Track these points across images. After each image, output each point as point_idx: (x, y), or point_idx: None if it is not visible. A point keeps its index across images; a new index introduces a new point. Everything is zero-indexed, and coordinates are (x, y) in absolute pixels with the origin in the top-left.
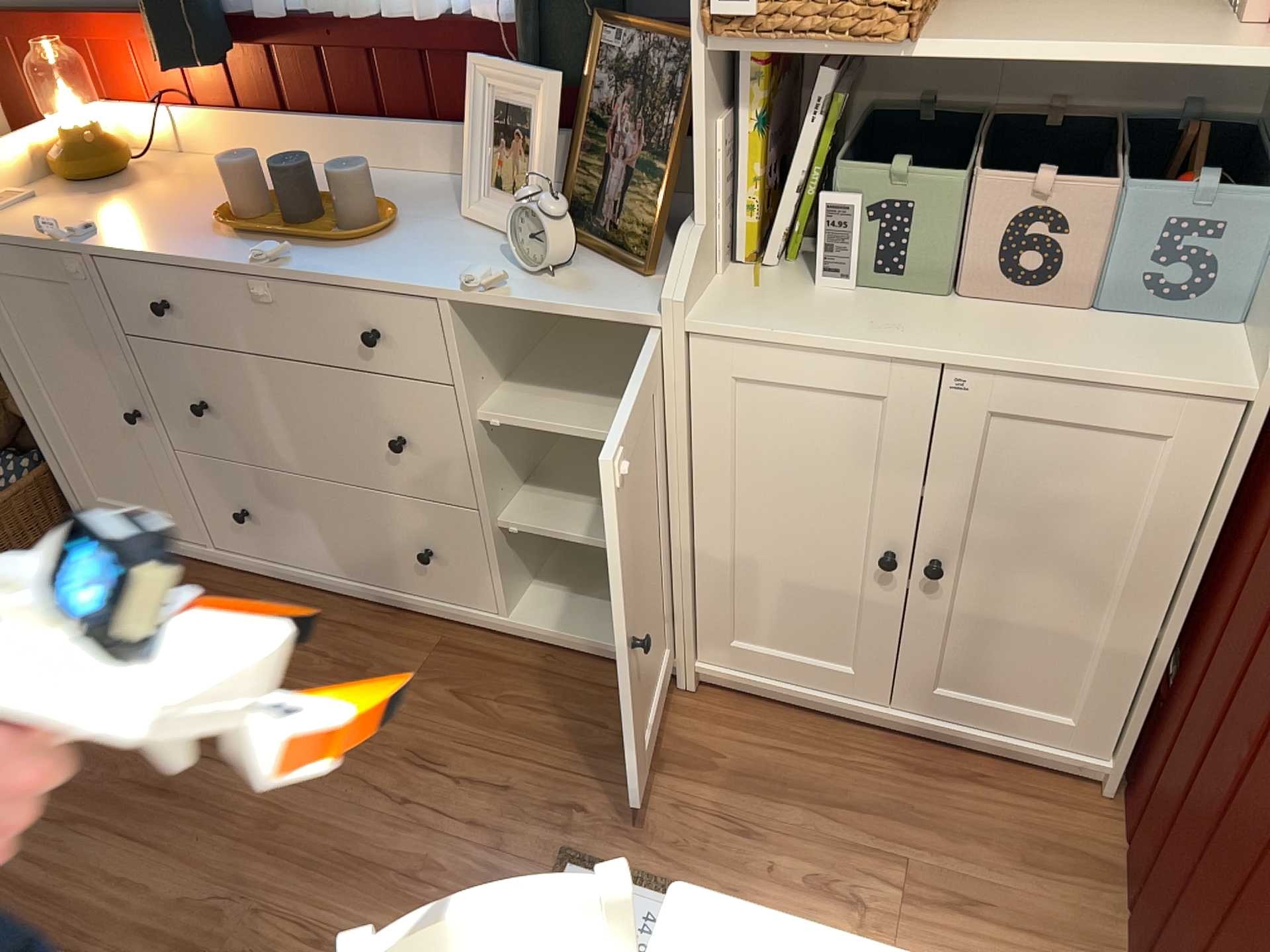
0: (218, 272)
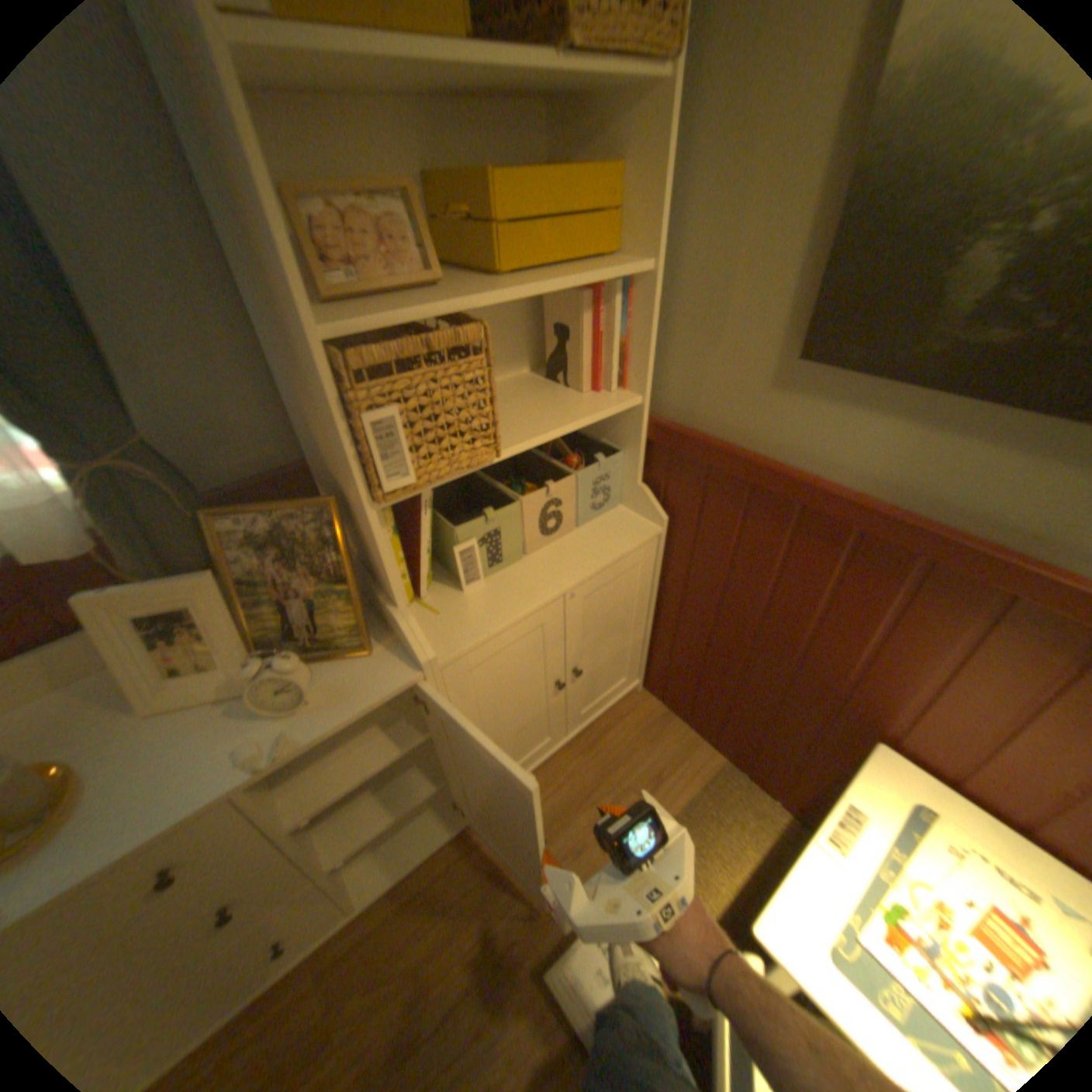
0: None
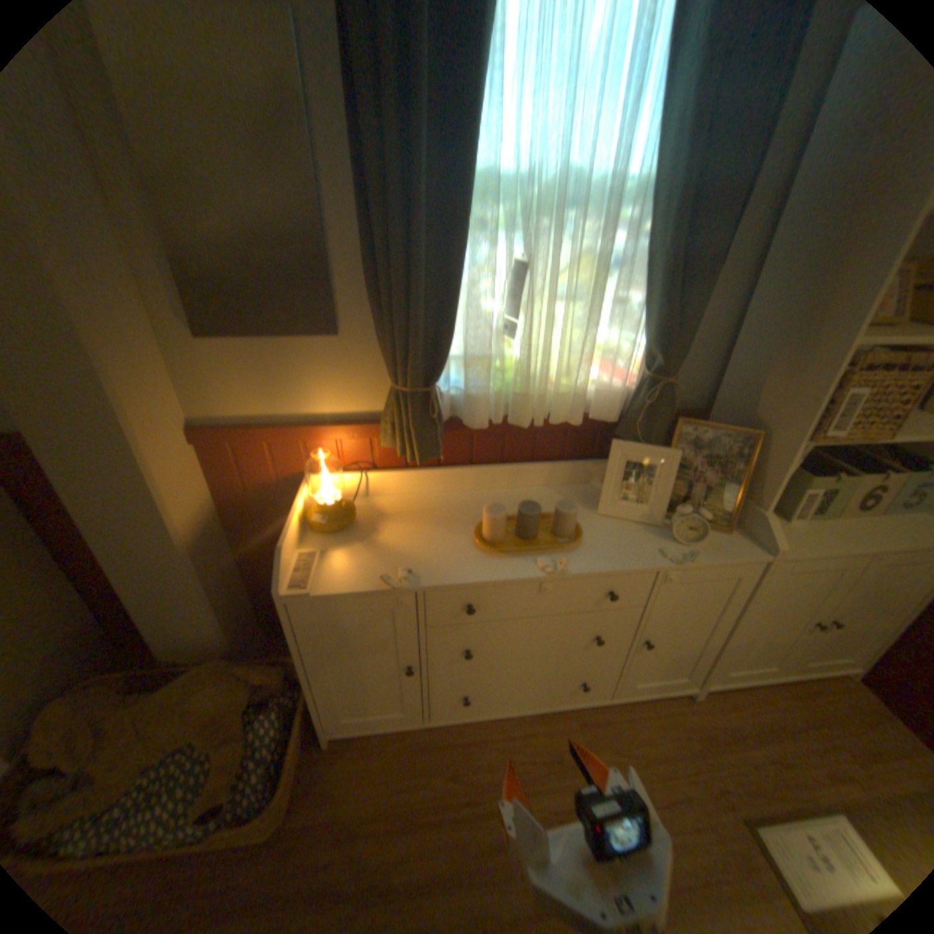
0: (512, 581)
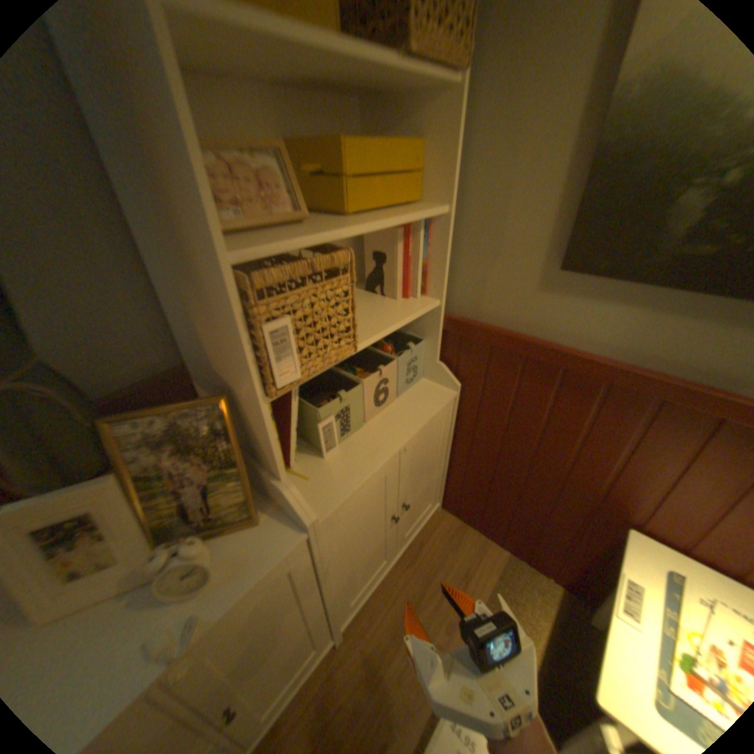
0: None
